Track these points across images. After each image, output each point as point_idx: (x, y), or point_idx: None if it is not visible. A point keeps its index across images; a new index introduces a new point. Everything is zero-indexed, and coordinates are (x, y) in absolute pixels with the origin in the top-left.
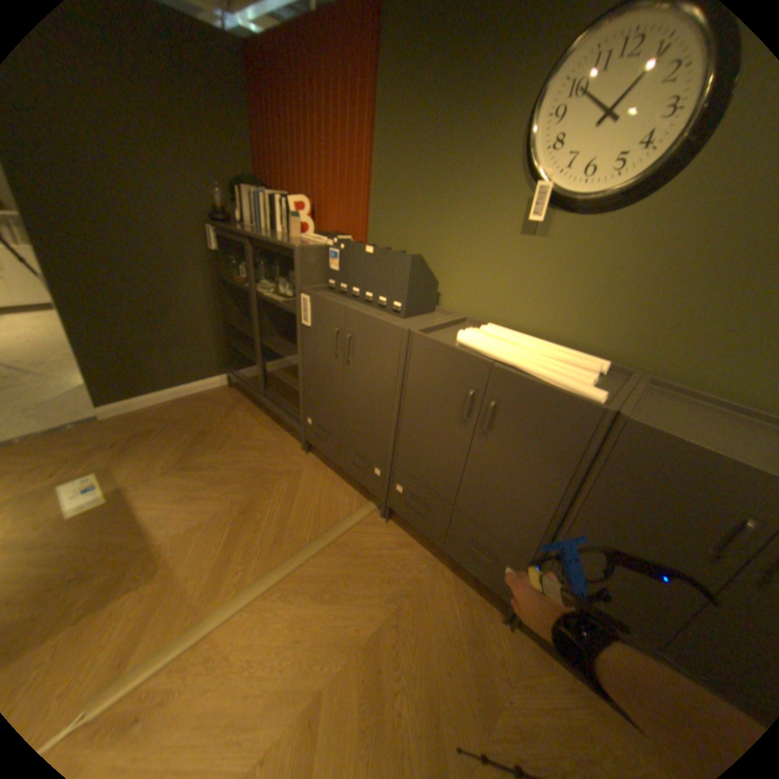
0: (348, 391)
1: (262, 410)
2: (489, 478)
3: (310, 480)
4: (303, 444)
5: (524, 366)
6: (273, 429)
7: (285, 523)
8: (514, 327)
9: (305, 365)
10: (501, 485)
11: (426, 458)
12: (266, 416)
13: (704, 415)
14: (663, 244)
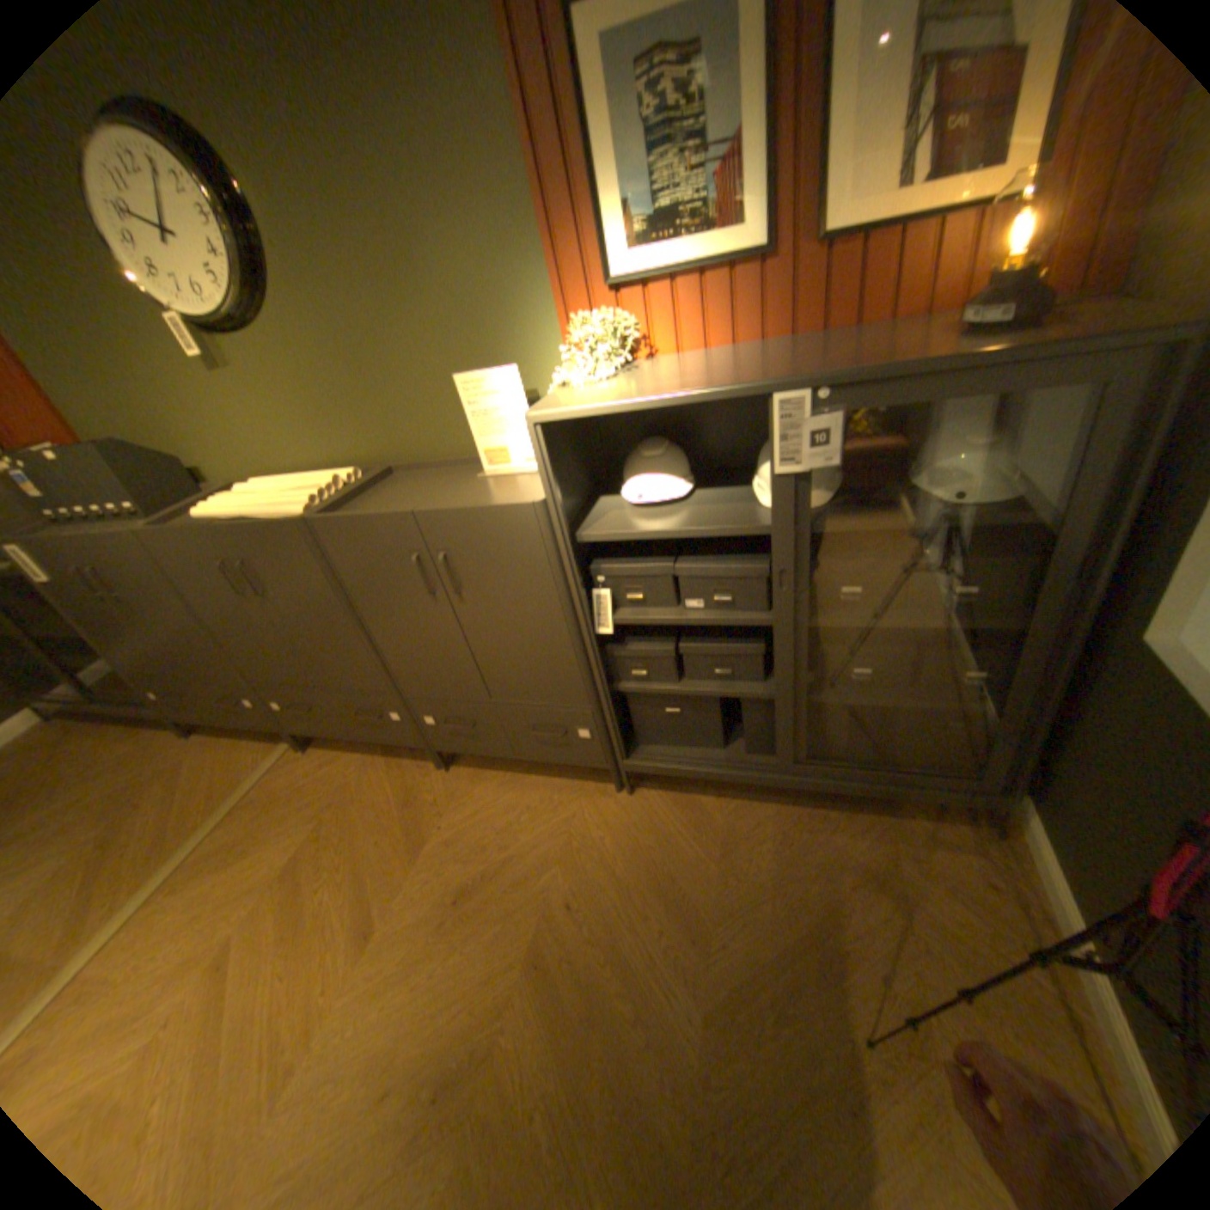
0: (146, 633)
1: (107, 723)
2: (304, 638)
3: (194, 764)
4: (171, 729)
5: (246, 513)
6: (128, 737)
7: (162, 825)
8: (281, 472)
9: (85, 631)
10: (315, 639)
11: (257, 656)
12: (114, 728)
13: (420, 483)
14: (309, 339)
